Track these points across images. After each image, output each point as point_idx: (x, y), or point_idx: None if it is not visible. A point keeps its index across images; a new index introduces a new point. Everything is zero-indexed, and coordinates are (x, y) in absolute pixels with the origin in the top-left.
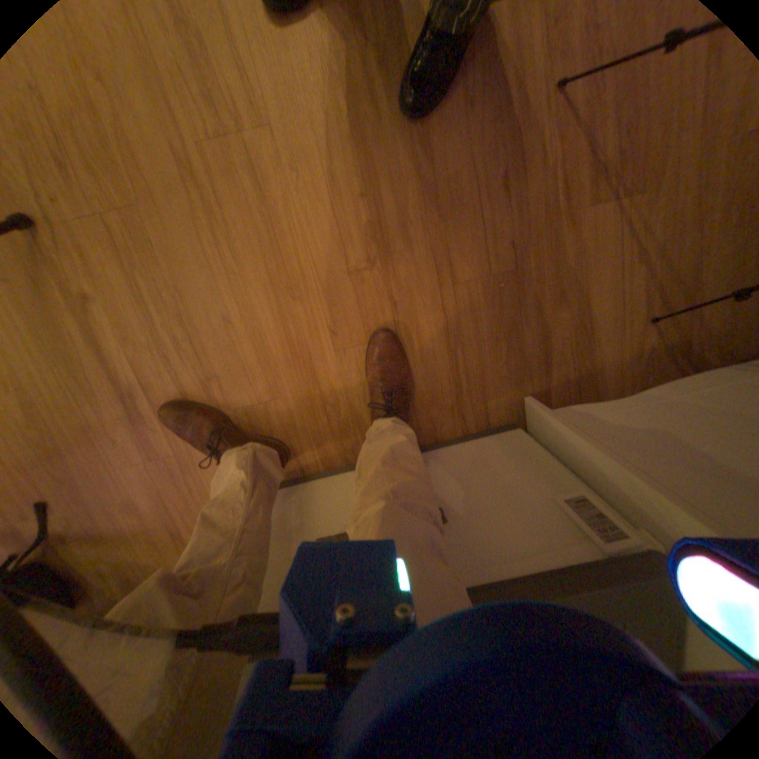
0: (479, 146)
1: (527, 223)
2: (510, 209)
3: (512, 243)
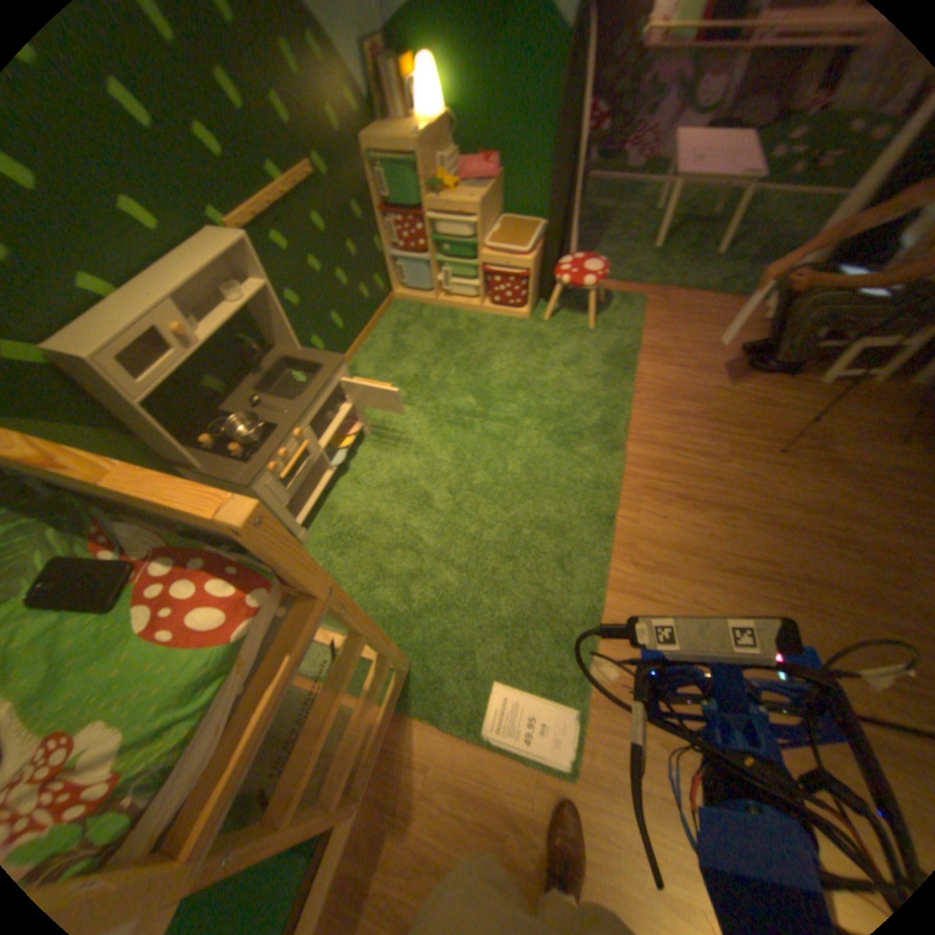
0: (801, 487)
1: (842, 481)
2: (834, 485)
3: (852, 489)
